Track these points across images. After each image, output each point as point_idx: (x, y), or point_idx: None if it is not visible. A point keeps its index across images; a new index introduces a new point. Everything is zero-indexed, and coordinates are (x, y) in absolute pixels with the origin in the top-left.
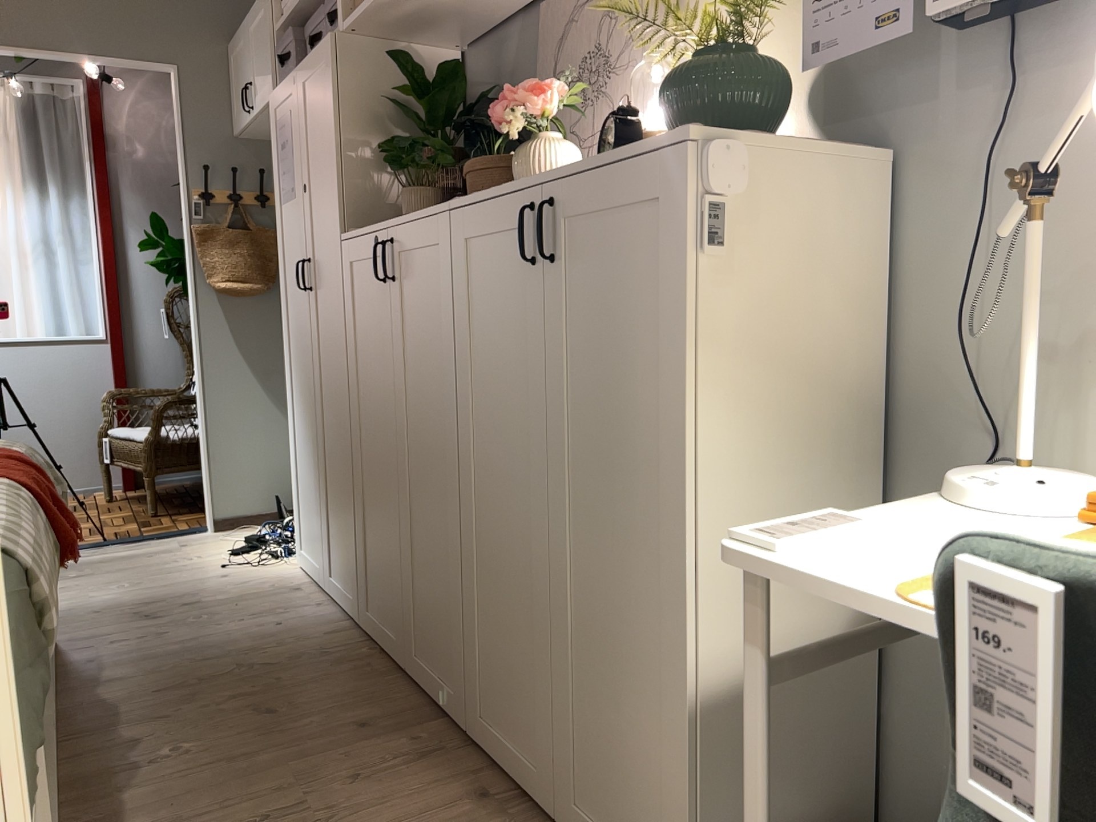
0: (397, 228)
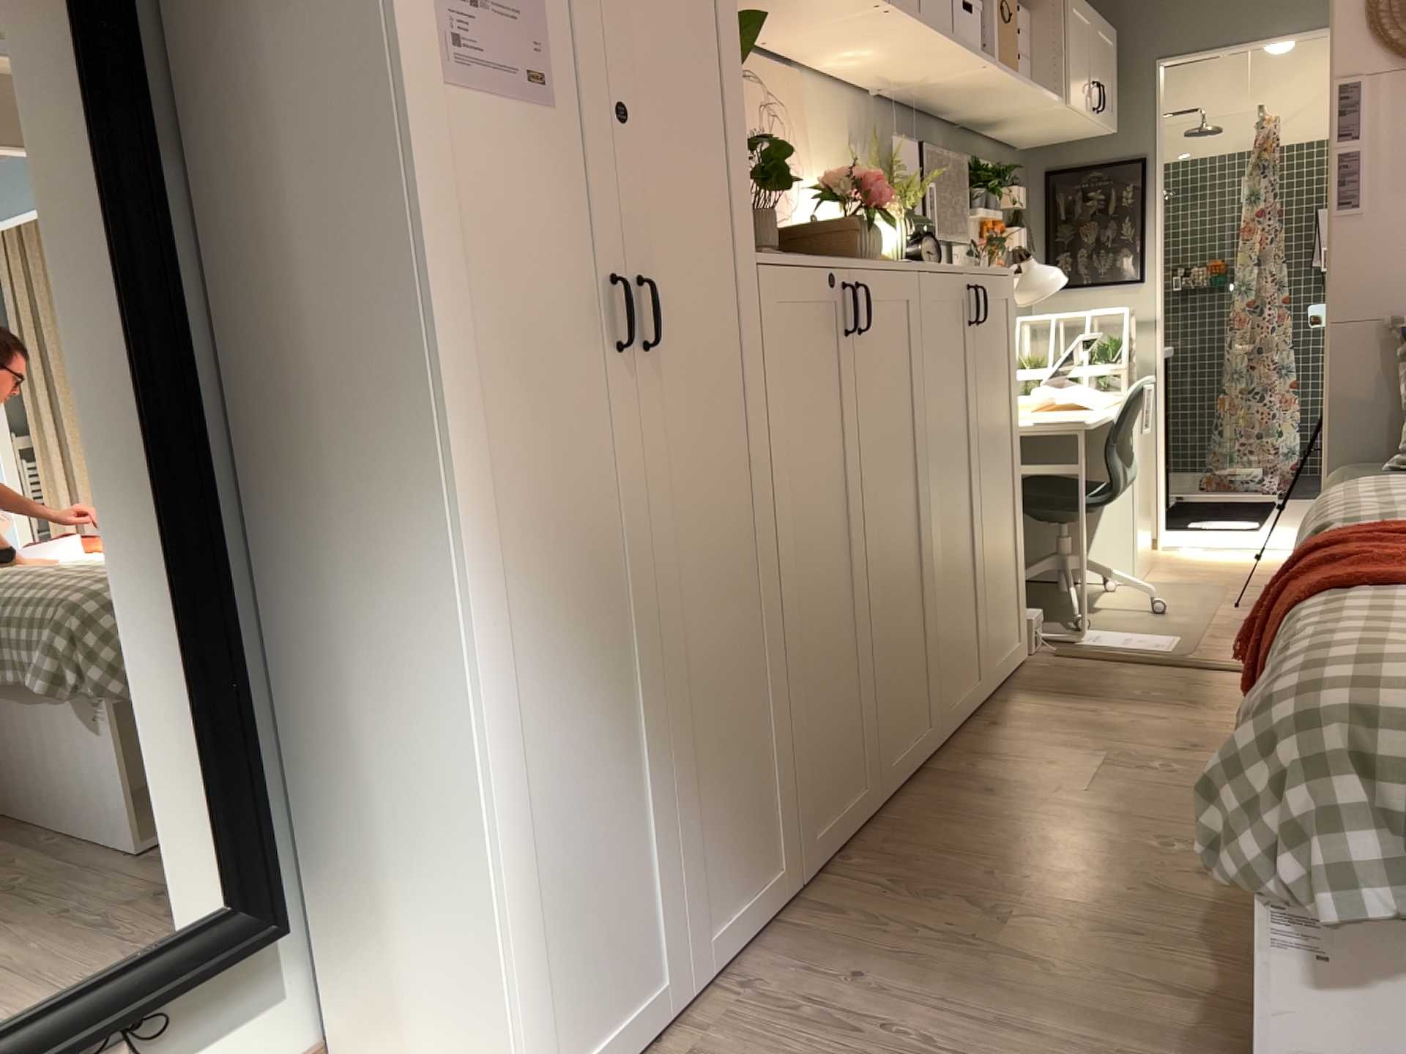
0: (861, 269)
